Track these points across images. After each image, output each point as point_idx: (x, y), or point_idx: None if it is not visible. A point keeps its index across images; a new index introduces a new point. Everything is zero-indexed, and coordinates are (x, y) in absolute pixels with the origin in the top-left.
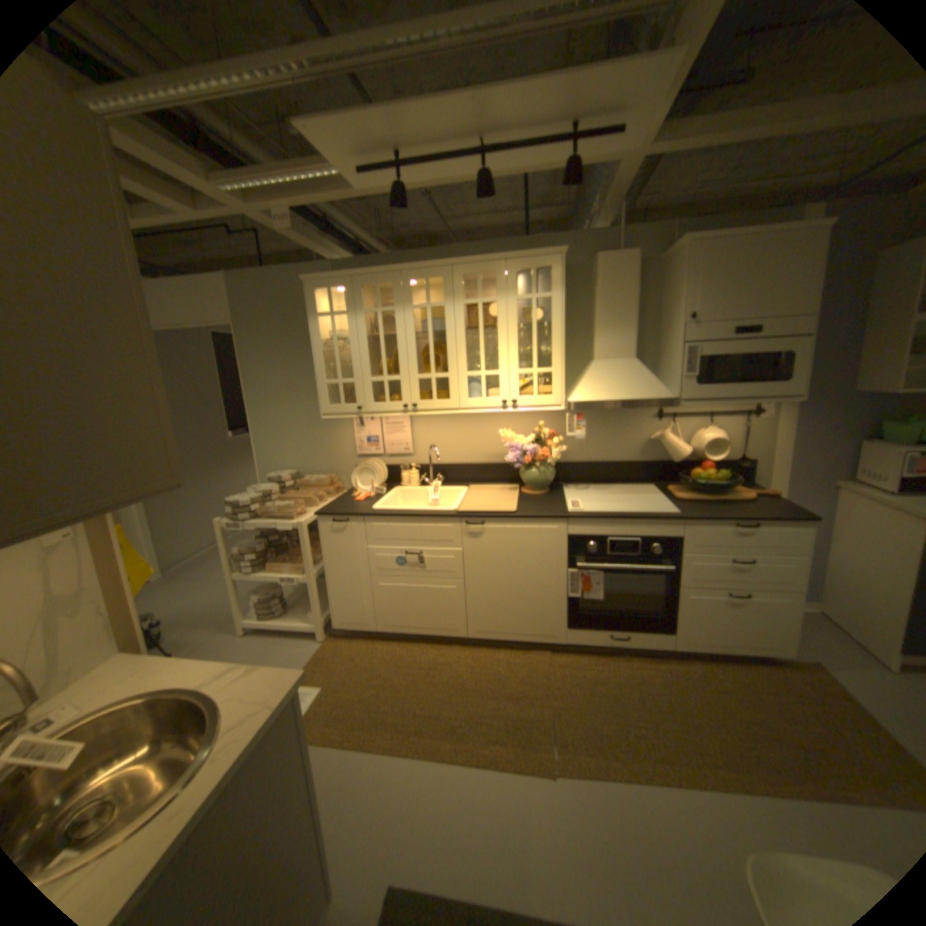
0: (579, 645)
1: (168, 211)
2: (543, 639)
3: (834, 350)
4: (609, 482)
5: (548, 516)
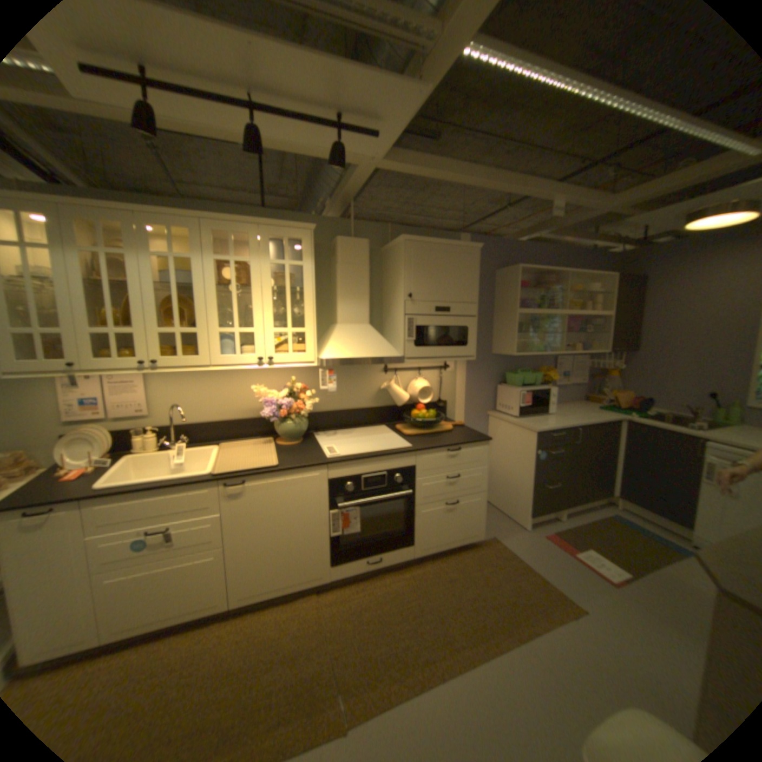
0: (341, 578)
1: None
2: (308, 584)
3: (480, 327)
4: (350, 426)
5: (310, 465)
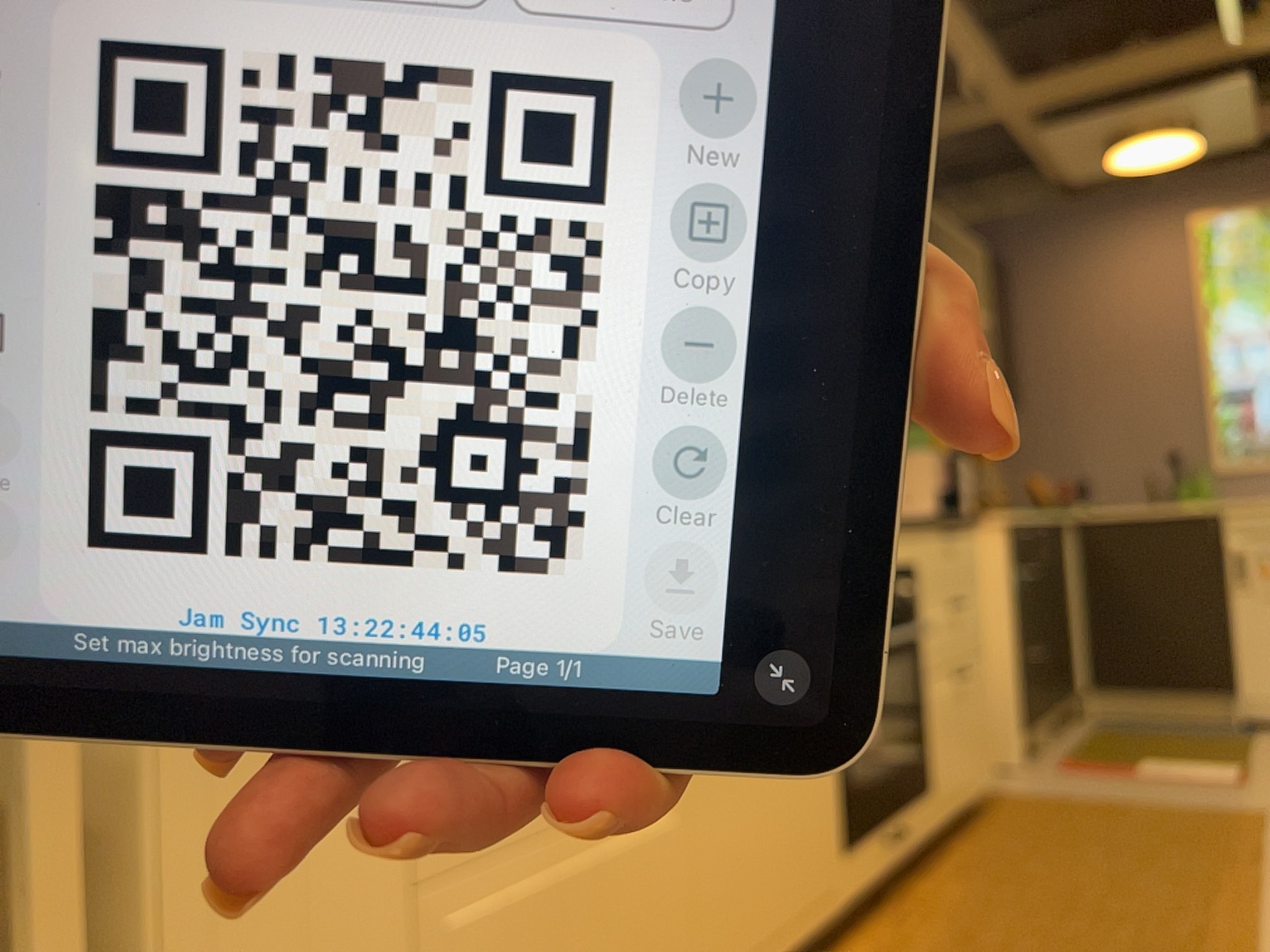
0: (859, 897)
1: None
2: (819, 918)
3: None
4: None
5: None
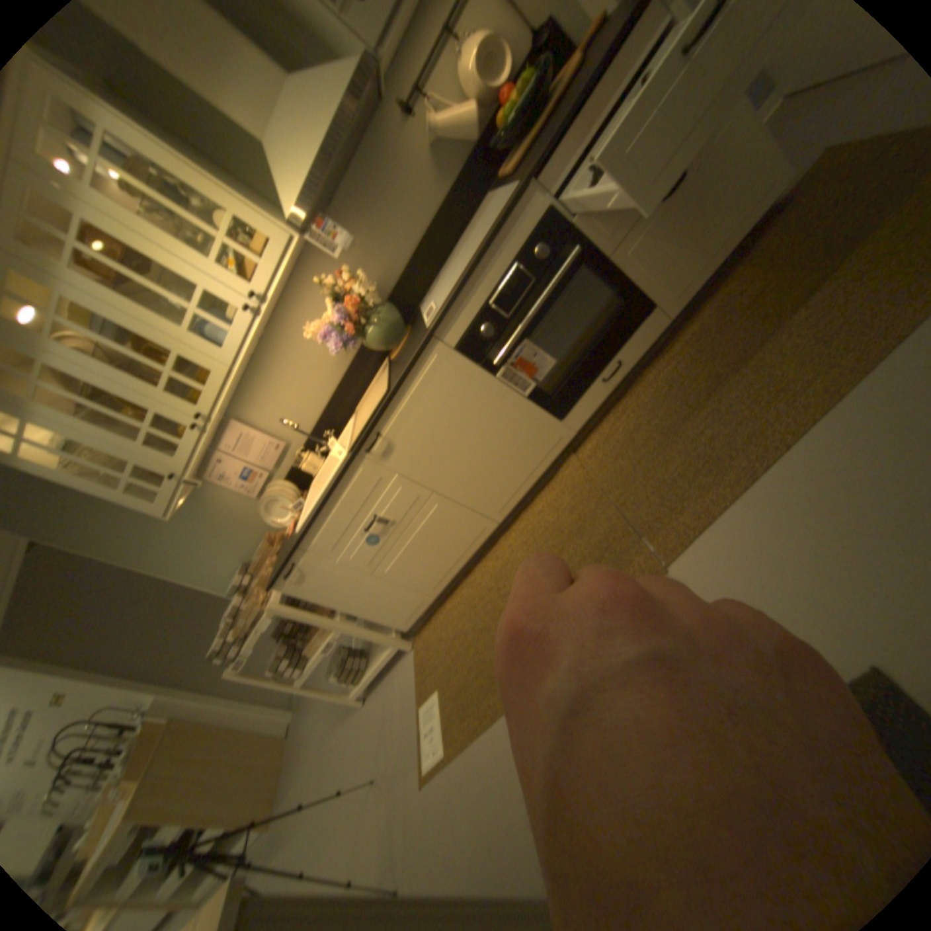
0: (588, 418)
1: None
2: (555, 451)
3: None
4: (453, 245)
5: (416, 354)
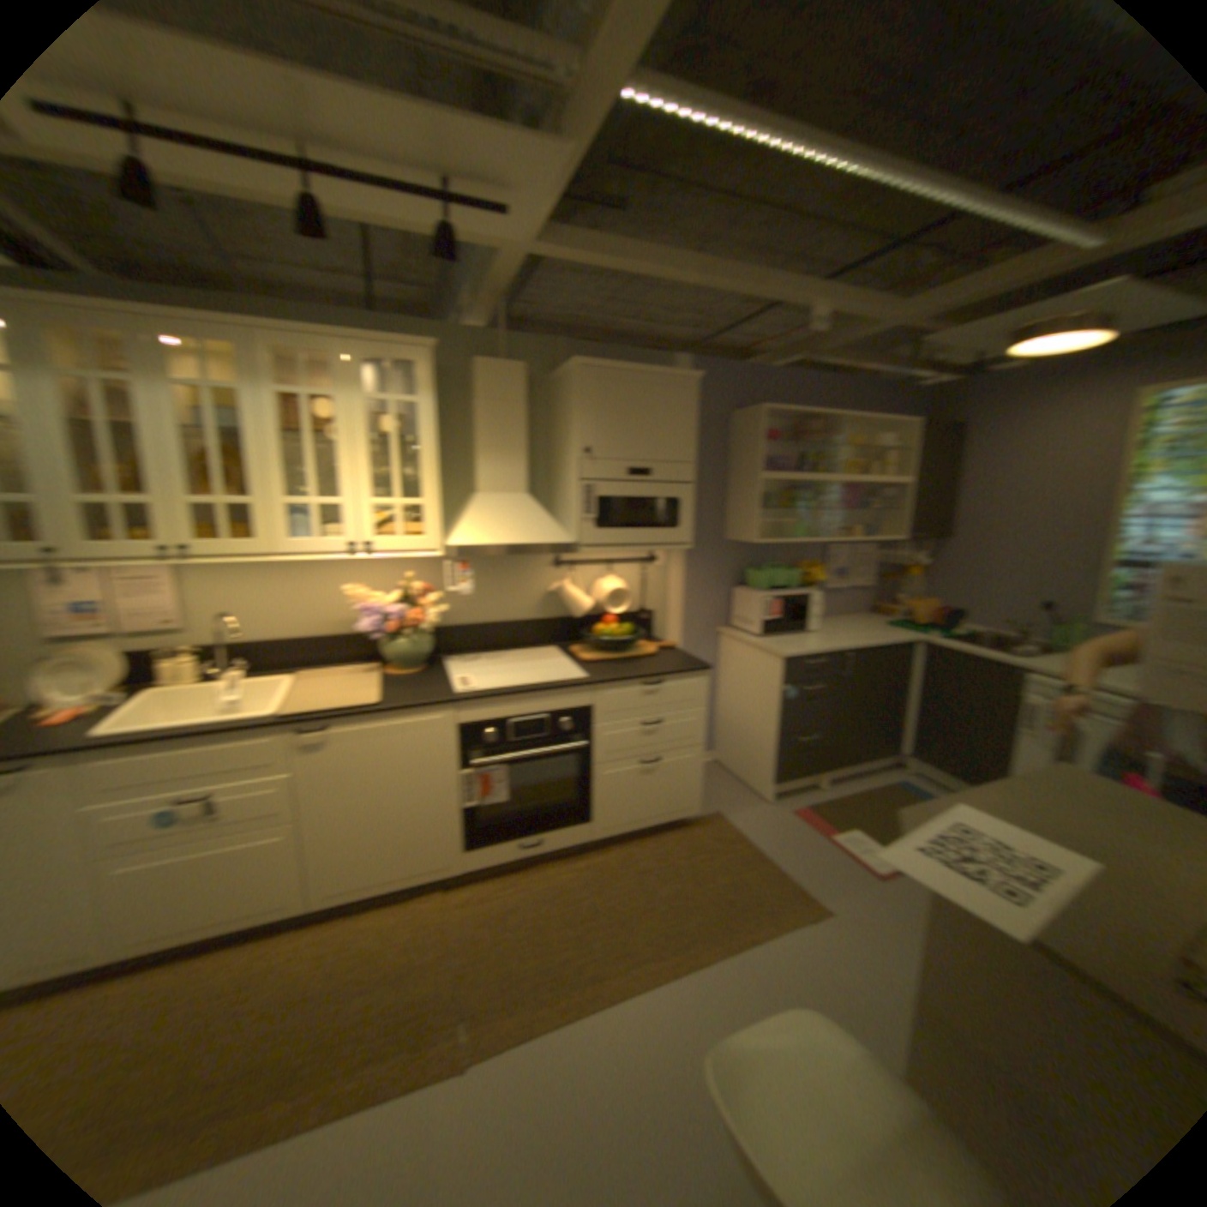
0: (484, 868)
1: None
2: (434, 876)
3: (710, 499)
4: (507, 647)
5: (433, 702)
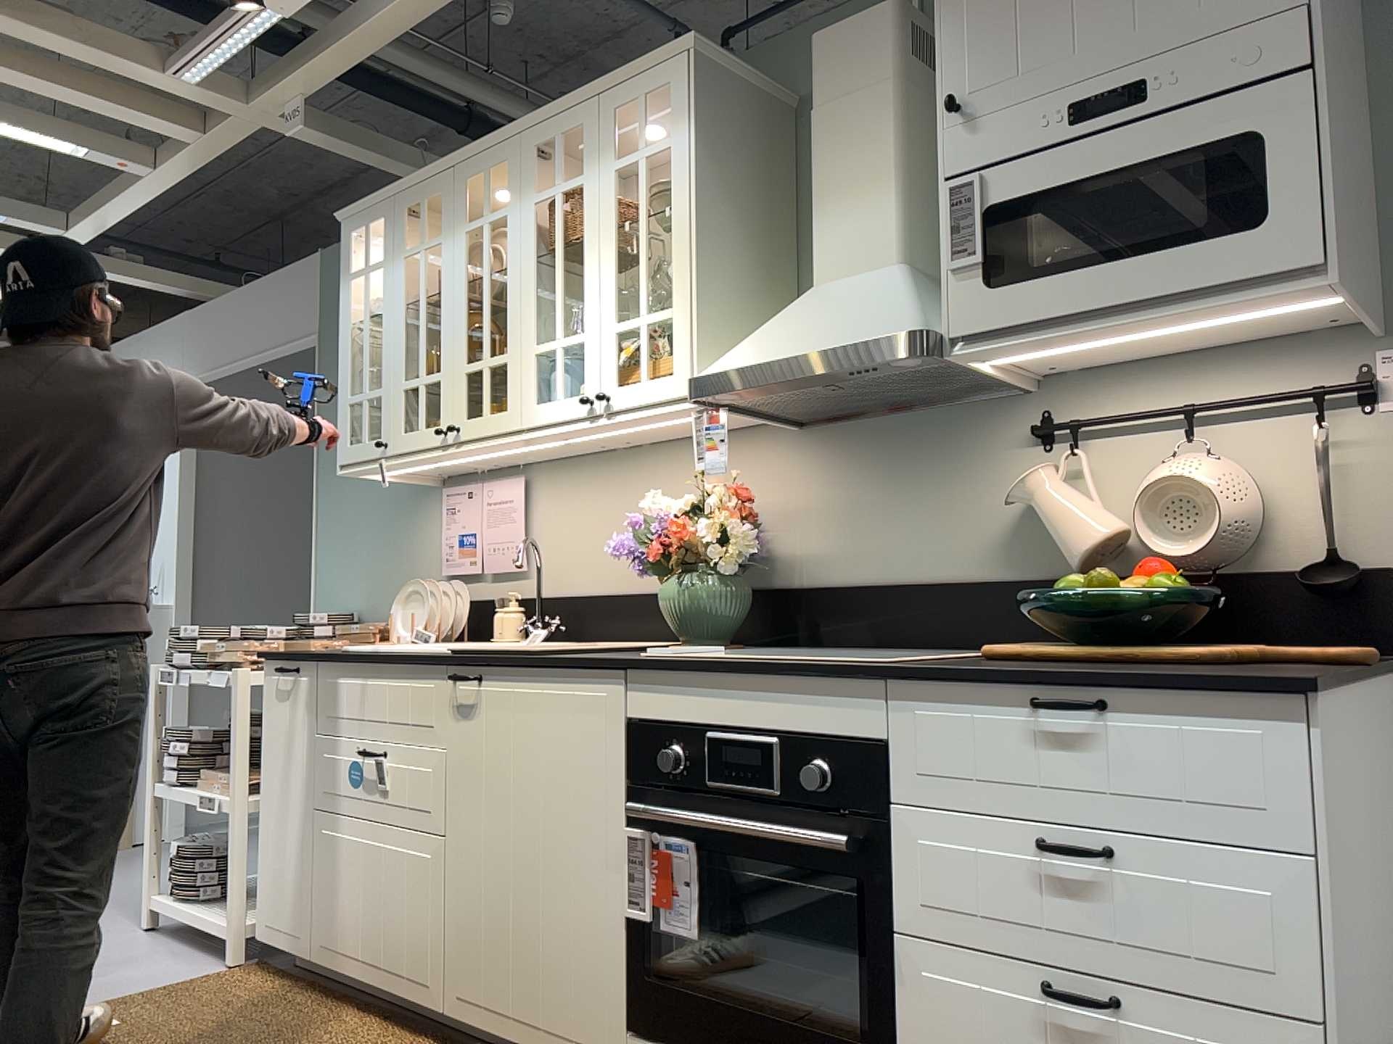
0: None
1: (188, 147)
2: None
3: None
4: (918, 644)
5: (584, 661)
